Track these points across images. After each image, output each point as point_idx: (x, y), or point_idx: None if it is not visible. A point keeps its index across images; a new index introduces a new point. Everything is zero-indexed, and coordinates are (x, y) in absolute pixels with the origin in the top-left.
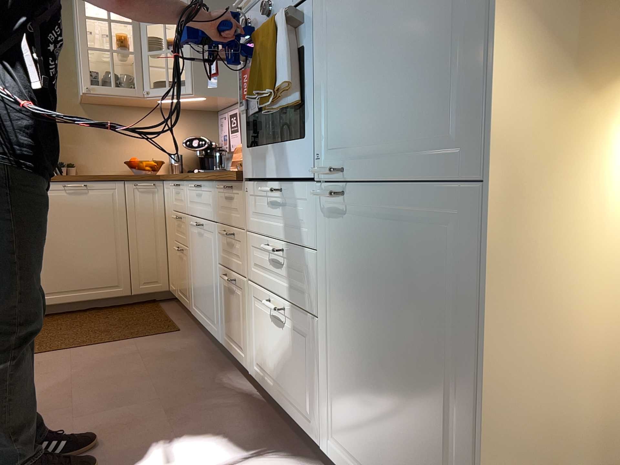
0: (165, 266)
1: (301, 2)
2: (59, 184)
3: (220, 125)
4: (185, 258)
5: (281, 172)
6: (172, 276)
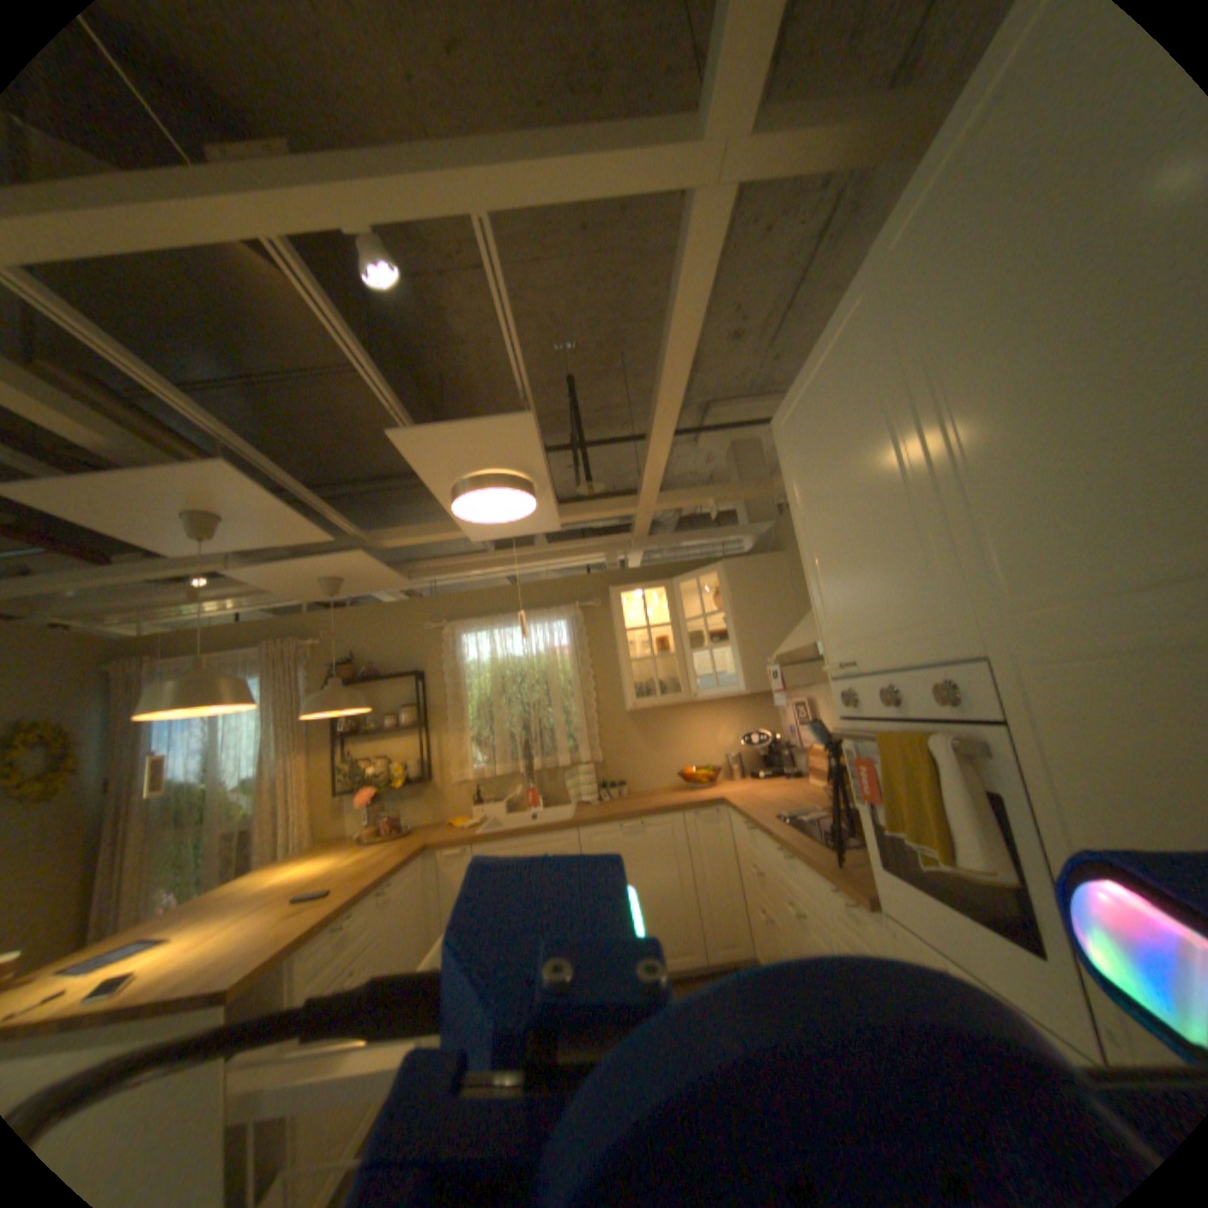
0: (745, 923)
1: (962, 721)
2: (614, 824)
3: (782, 713)
4: (778, 937)
5: (976, 970)
6: (757, 943)
